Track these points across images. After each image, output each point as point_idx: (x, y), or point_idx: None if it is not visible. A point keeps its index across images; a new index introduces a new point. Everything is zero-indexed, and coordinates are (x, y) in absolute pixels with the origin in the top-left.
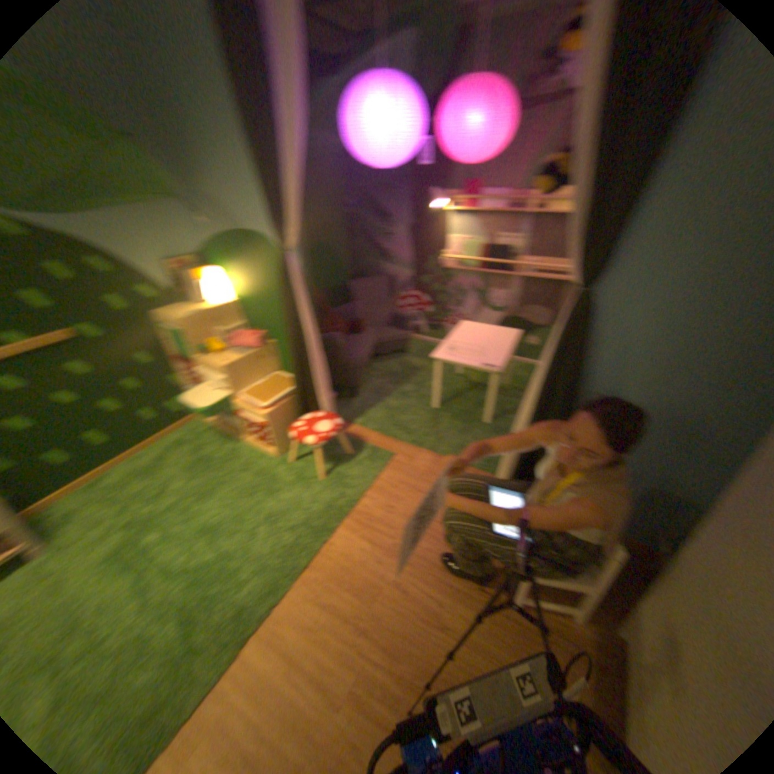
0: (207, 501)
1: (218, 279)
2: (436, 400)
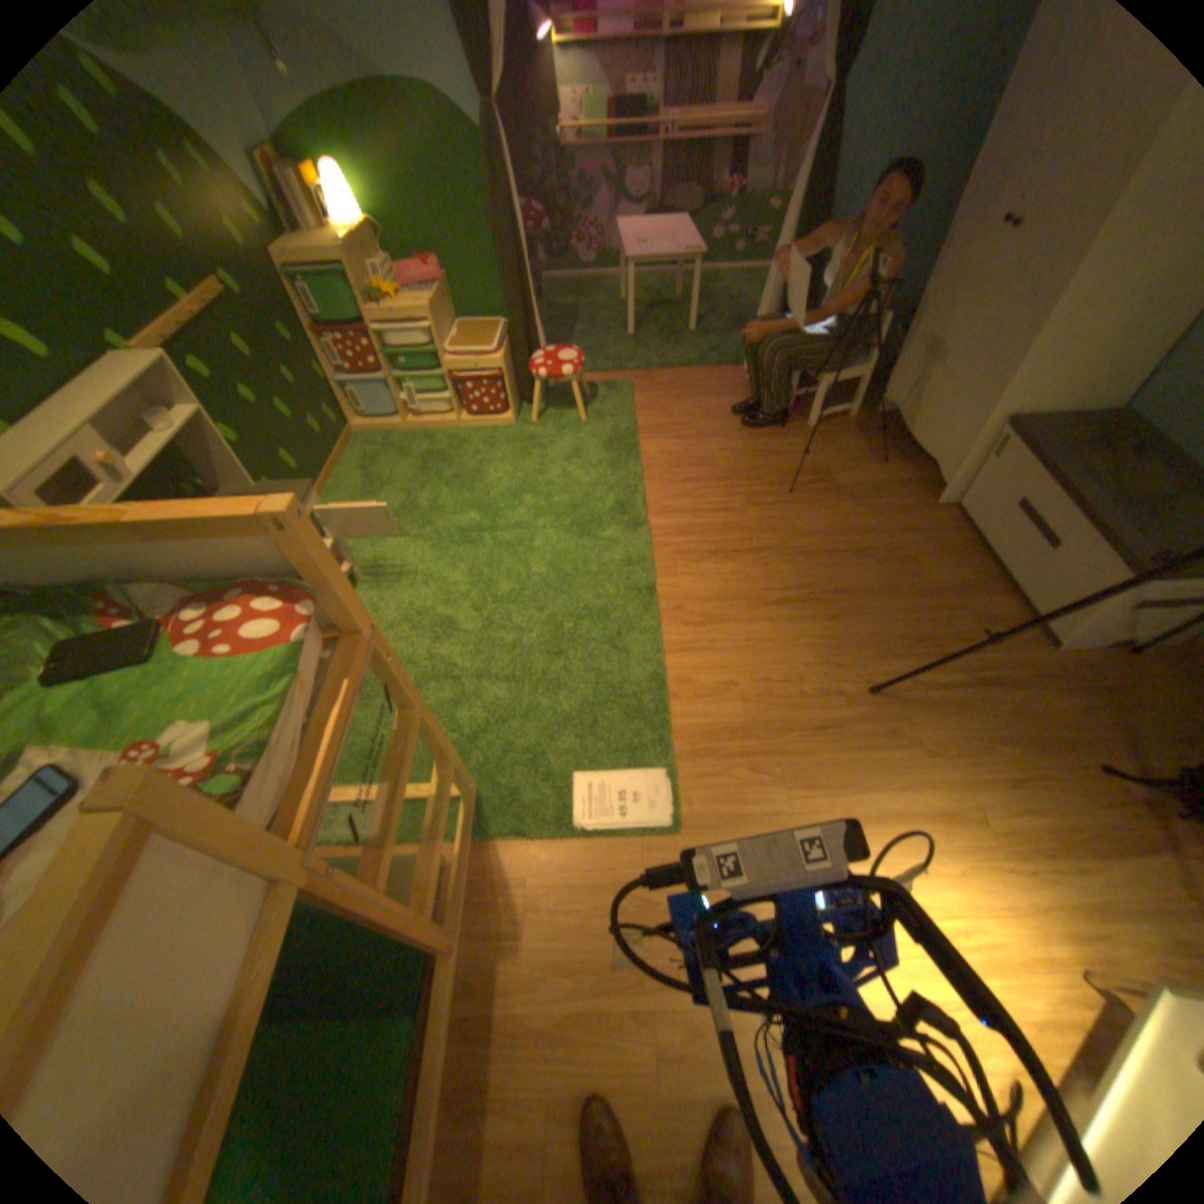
0: (484, 476)
1: (342, 180)
2: (632, 323)
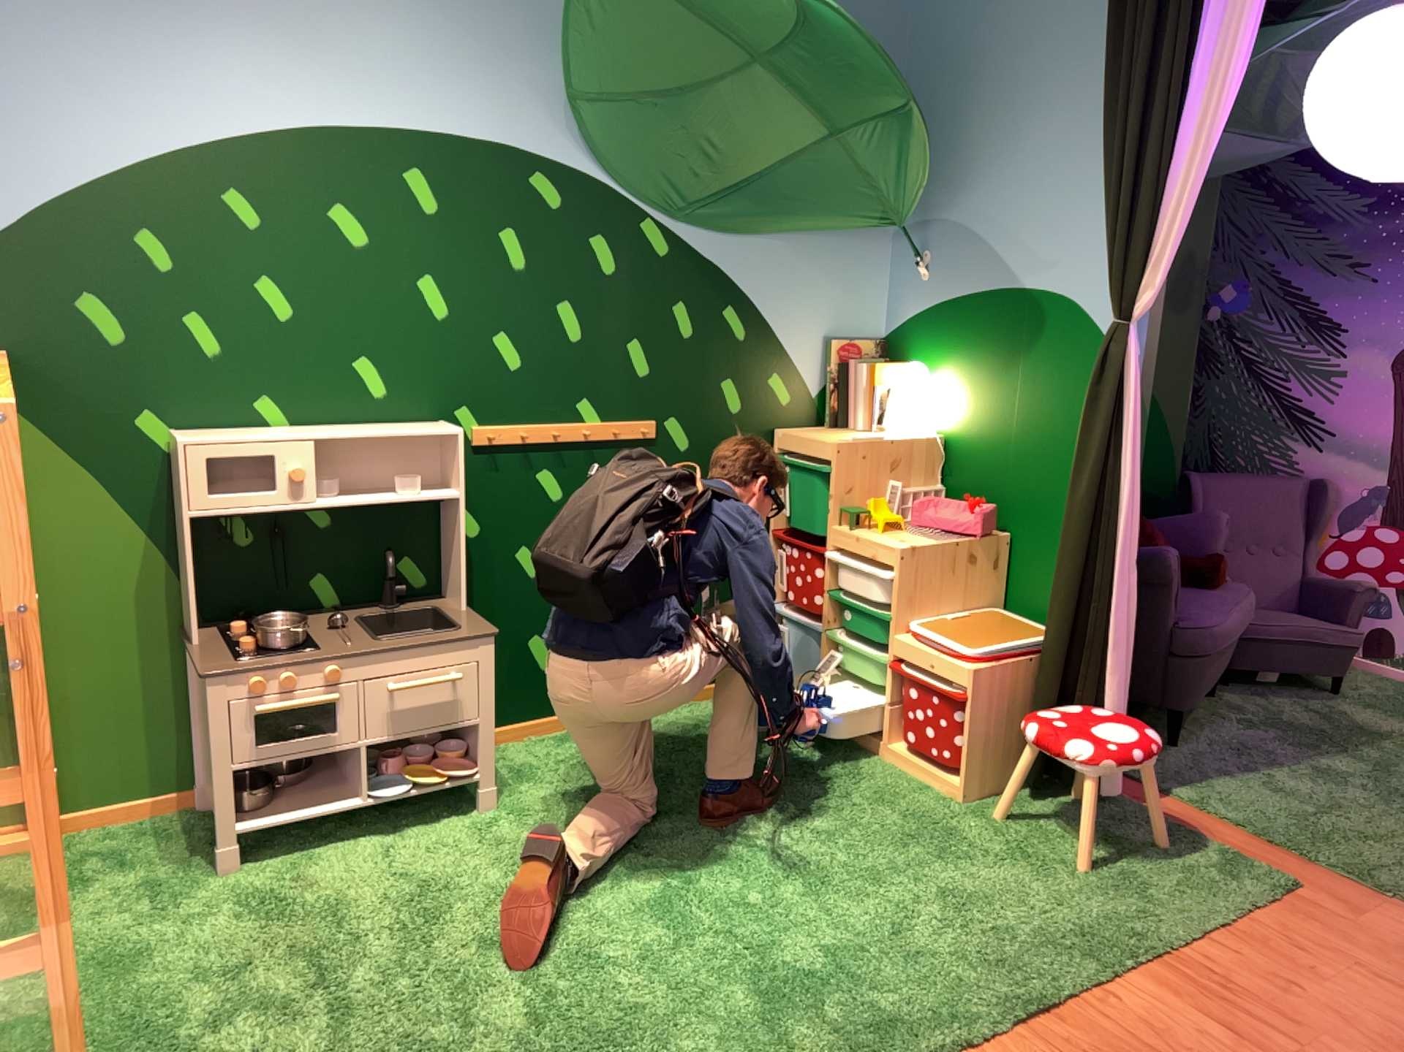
0: (800, 819)
1: (923, 389)
2: None
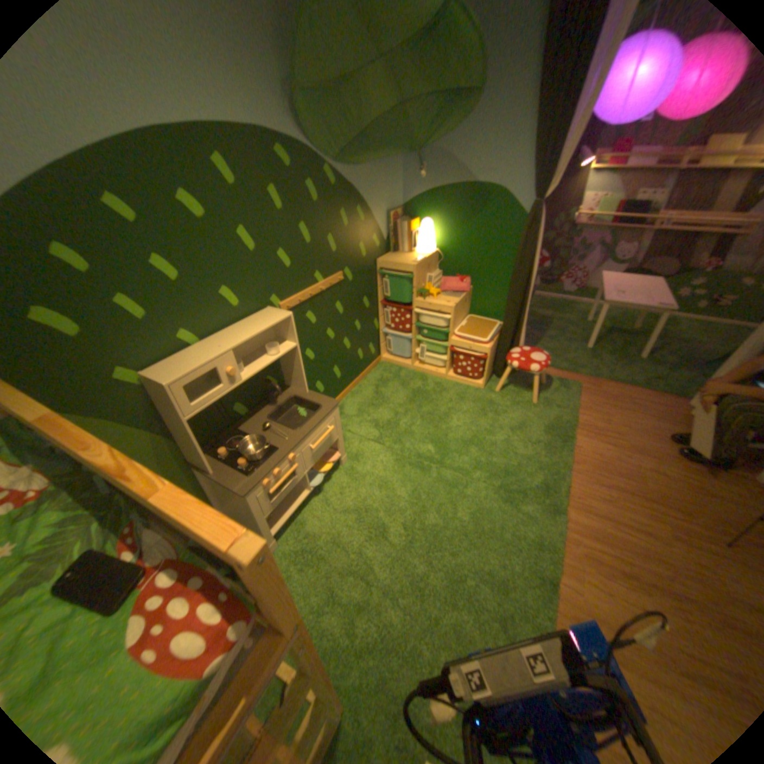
0: (449, 420)
1: (432, 230)
2: (593, 340)
